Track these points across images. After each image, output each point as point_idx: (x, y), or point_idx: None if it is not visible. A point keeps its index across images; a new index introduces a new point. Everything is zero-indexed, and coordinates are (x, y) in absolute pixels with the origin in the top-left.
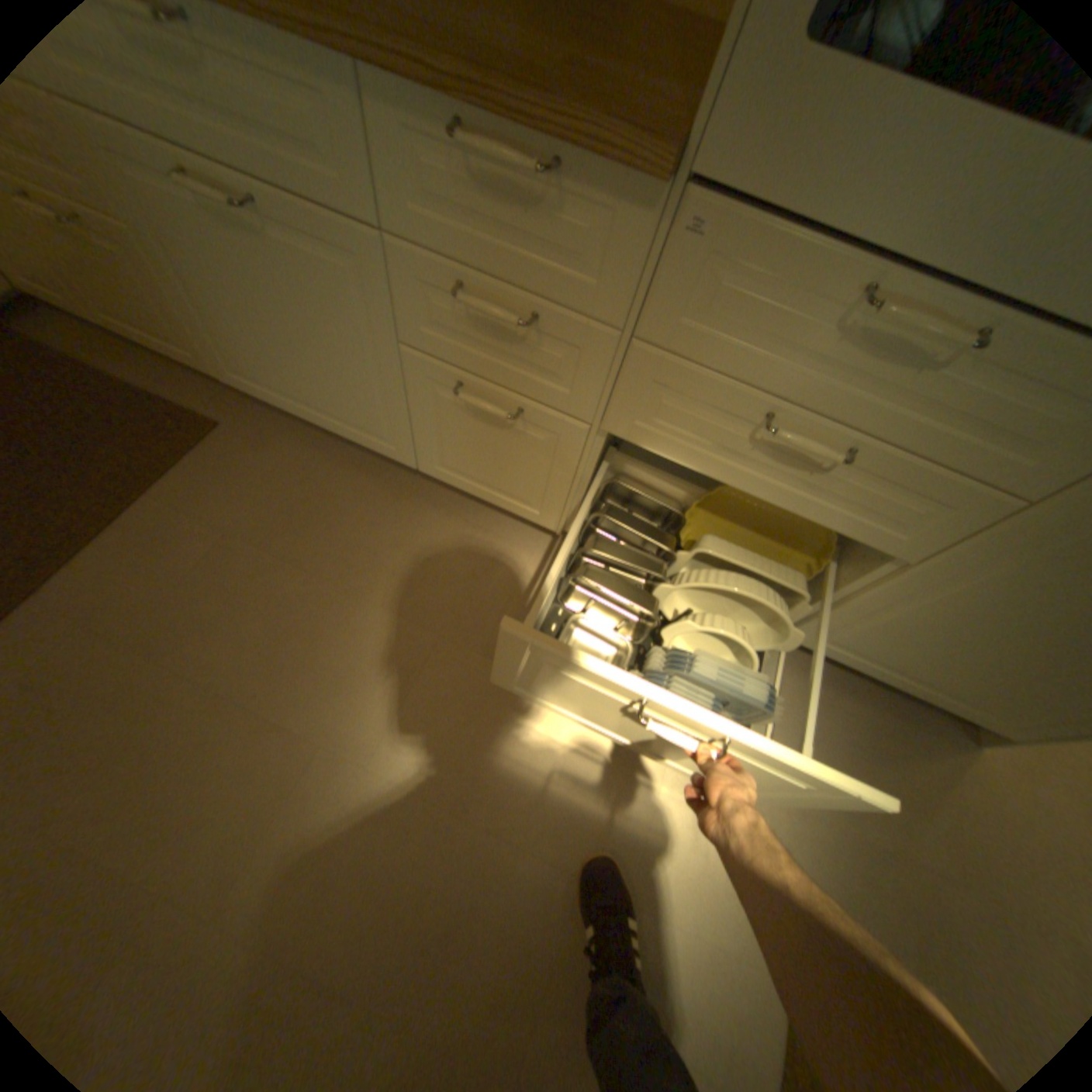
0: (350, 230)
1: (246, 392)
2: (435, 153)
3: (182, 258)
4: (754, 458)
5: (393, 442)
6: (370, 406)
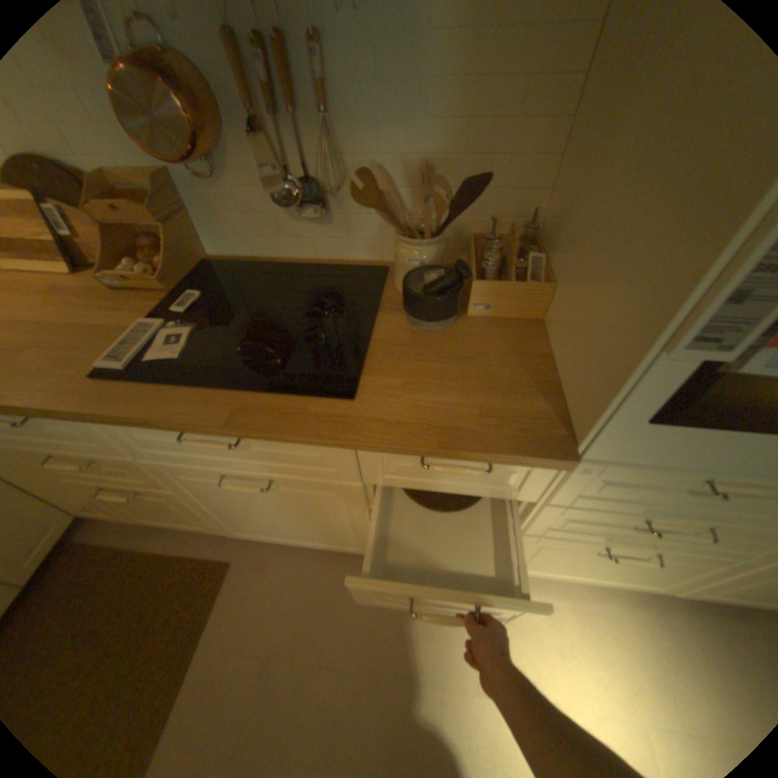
0: (342, 485)
1: (247, 538)
2: (407, 461)
3: (213, 500)
4: (640, 536)
5: (361, 548)
6: (345, 537)
